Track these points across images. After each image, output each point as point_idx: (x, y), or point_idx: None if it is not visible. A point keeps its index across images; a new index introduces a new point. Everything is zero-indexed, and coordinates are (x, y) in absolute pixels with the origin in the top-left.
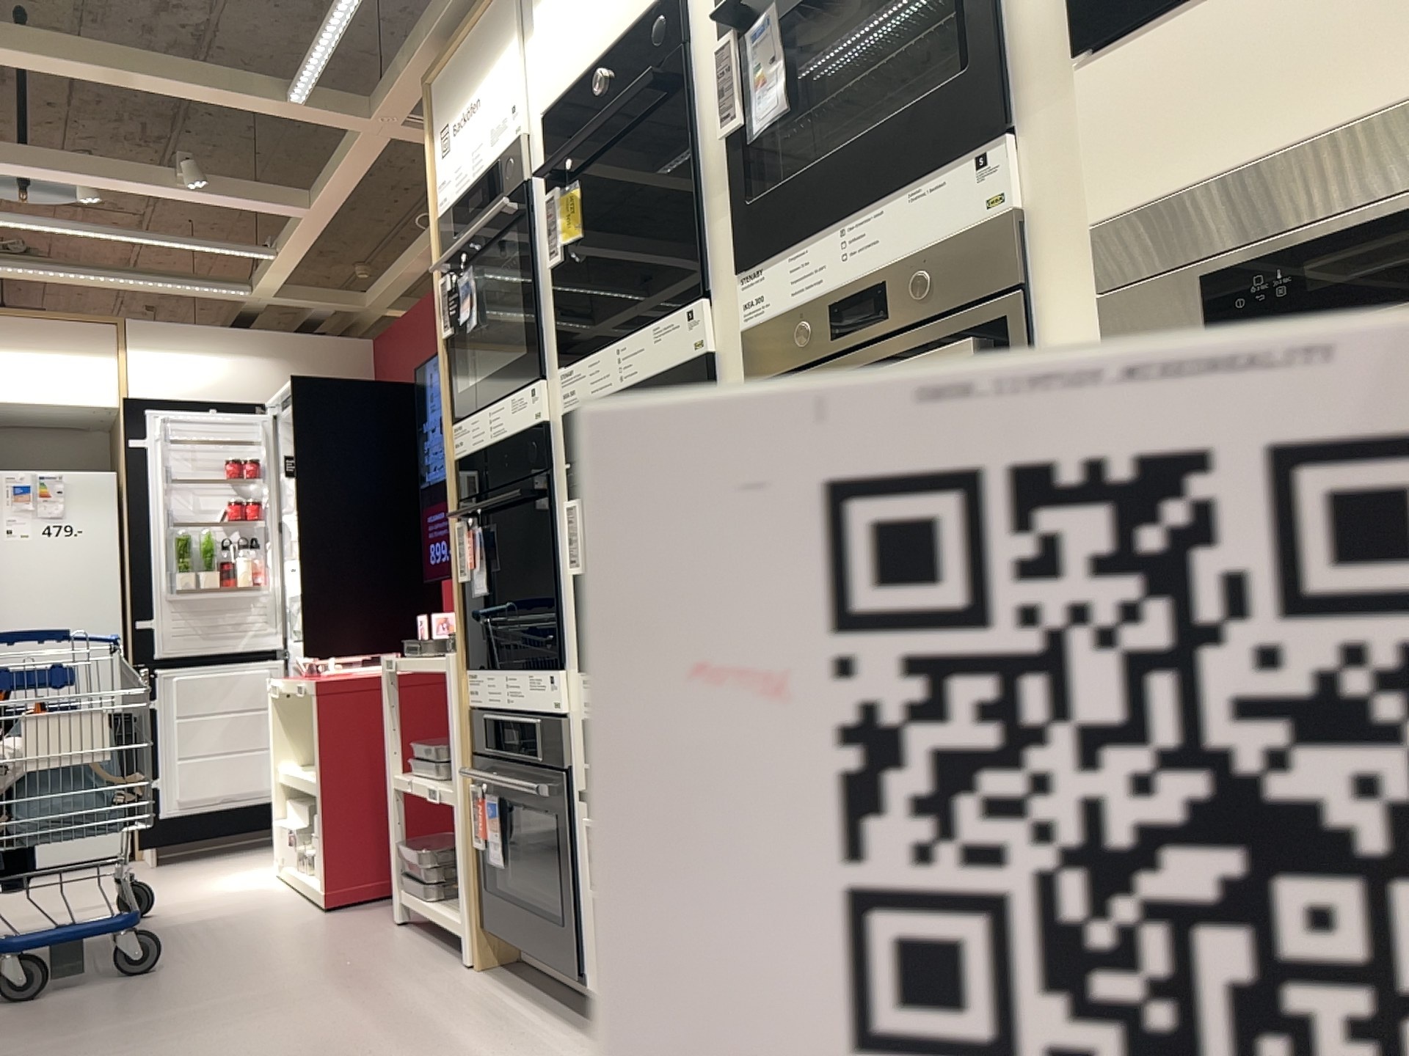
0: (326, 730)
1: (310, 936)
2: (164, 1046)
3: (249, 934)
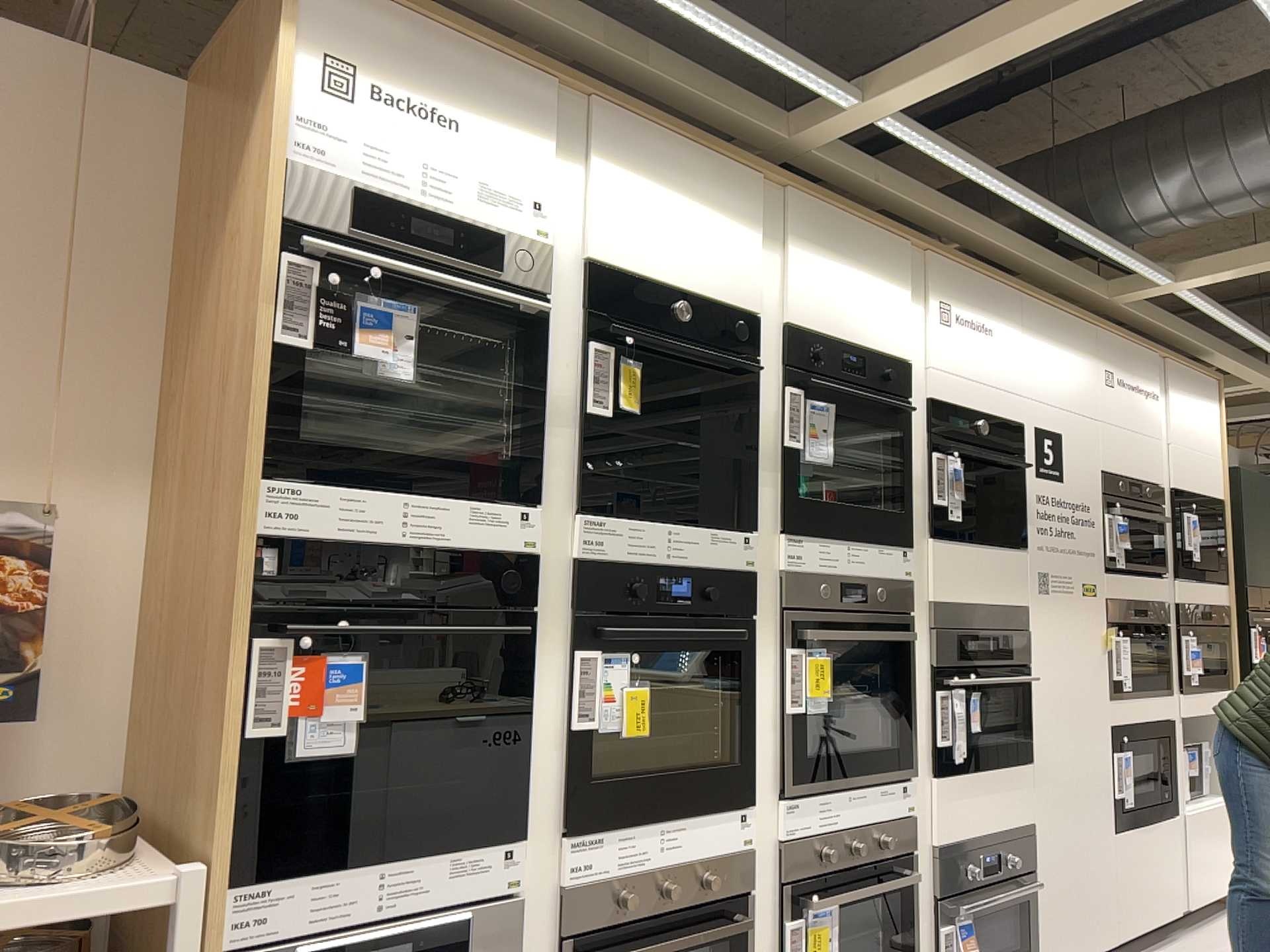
0: None
1: None
2: None
3: None
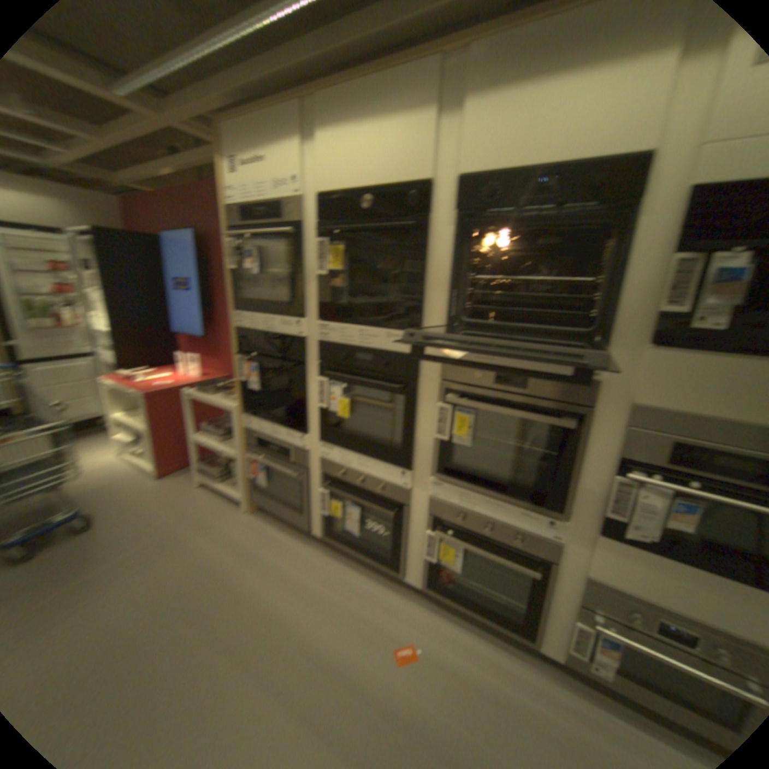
0: (145, 416)
1: (155, 502)
2: (125, 587)
3: (122, 502)
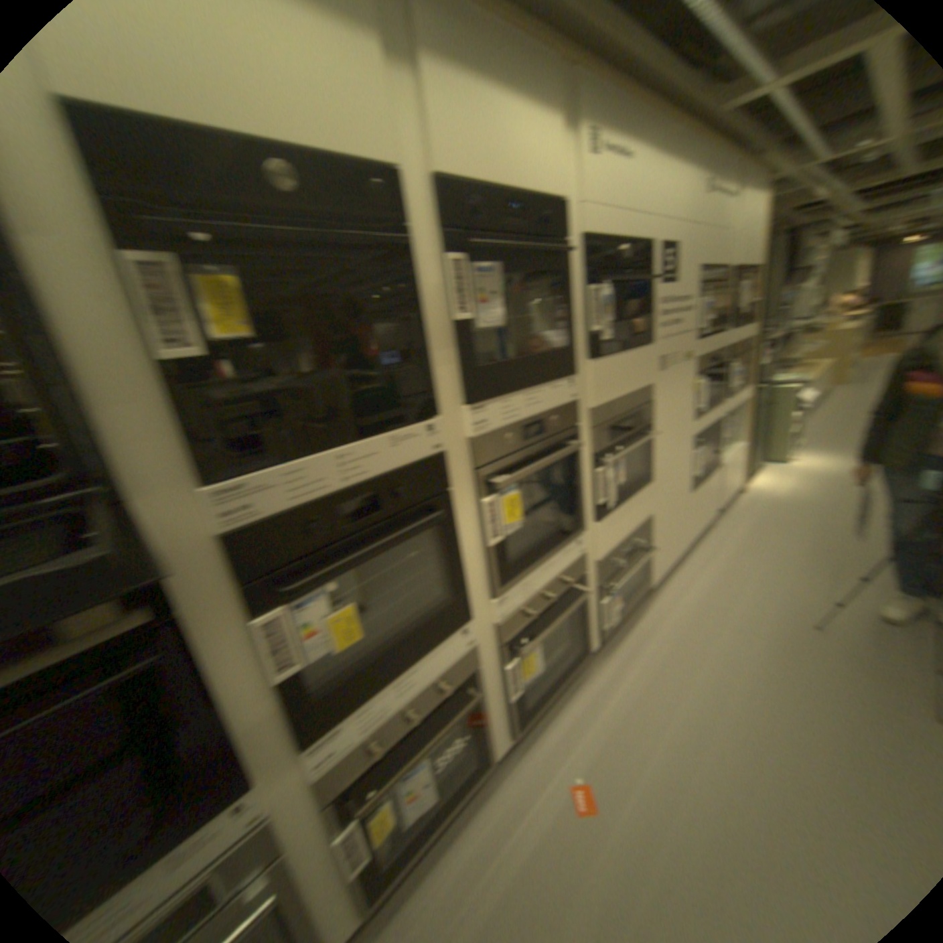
0: None
1: None
2: None
3: None
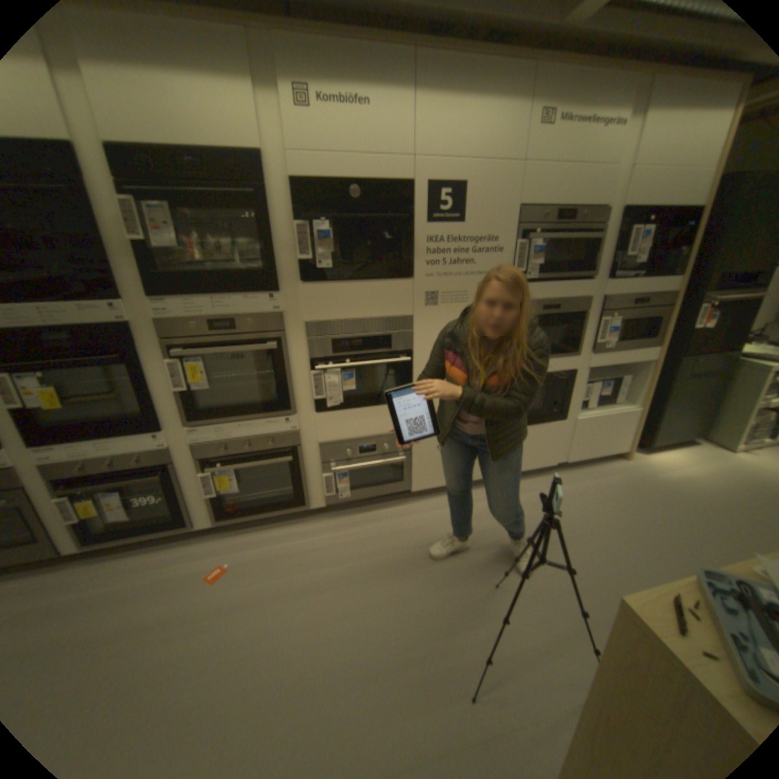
0: None
1: None
2: None
3: None
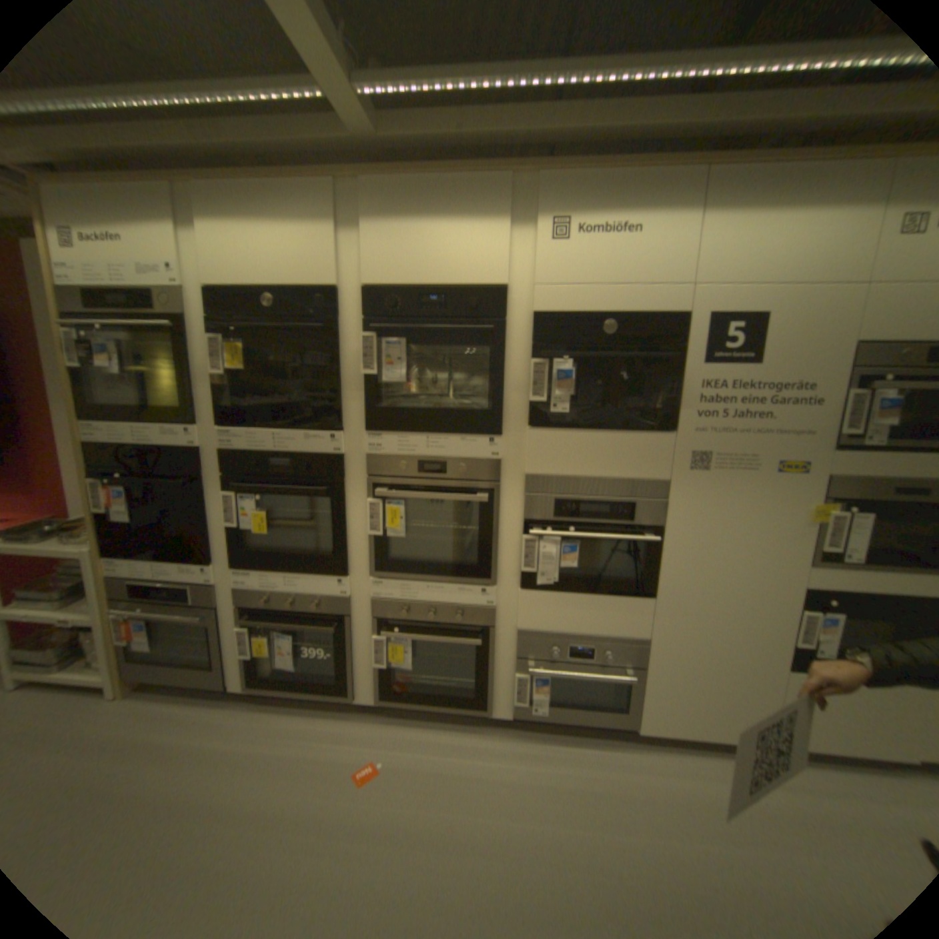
0: None
1: None
2: None
3: None
